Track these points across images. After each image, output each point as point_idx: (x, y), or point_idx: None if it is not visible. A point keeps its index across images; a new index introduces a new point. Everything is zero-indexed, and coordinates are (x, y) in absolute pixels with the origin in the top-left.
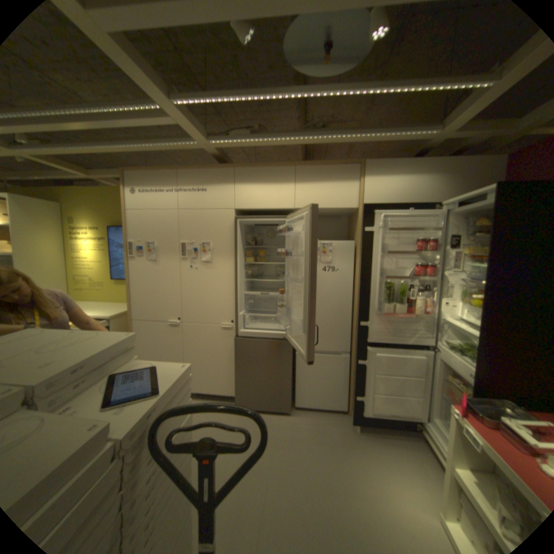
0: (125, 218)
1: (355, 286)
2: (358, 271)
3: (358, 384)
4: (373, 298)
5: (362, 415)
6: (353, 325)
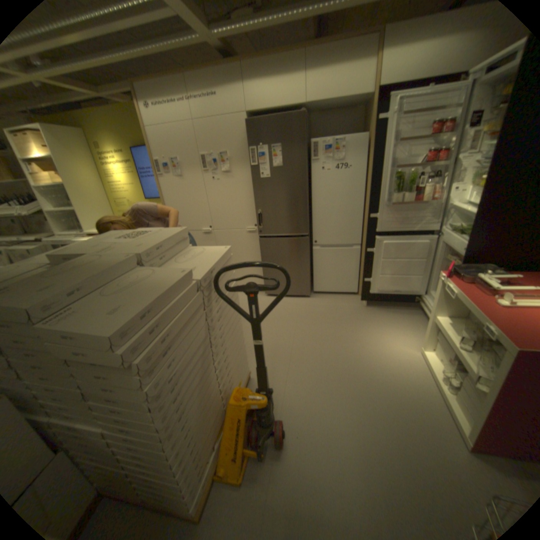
0: (146, 136)
1: (367, 181)
2: (371, 165)
3: (366, 268)
4: (383, 190)
5: (368, 292)
6: (364, 220)
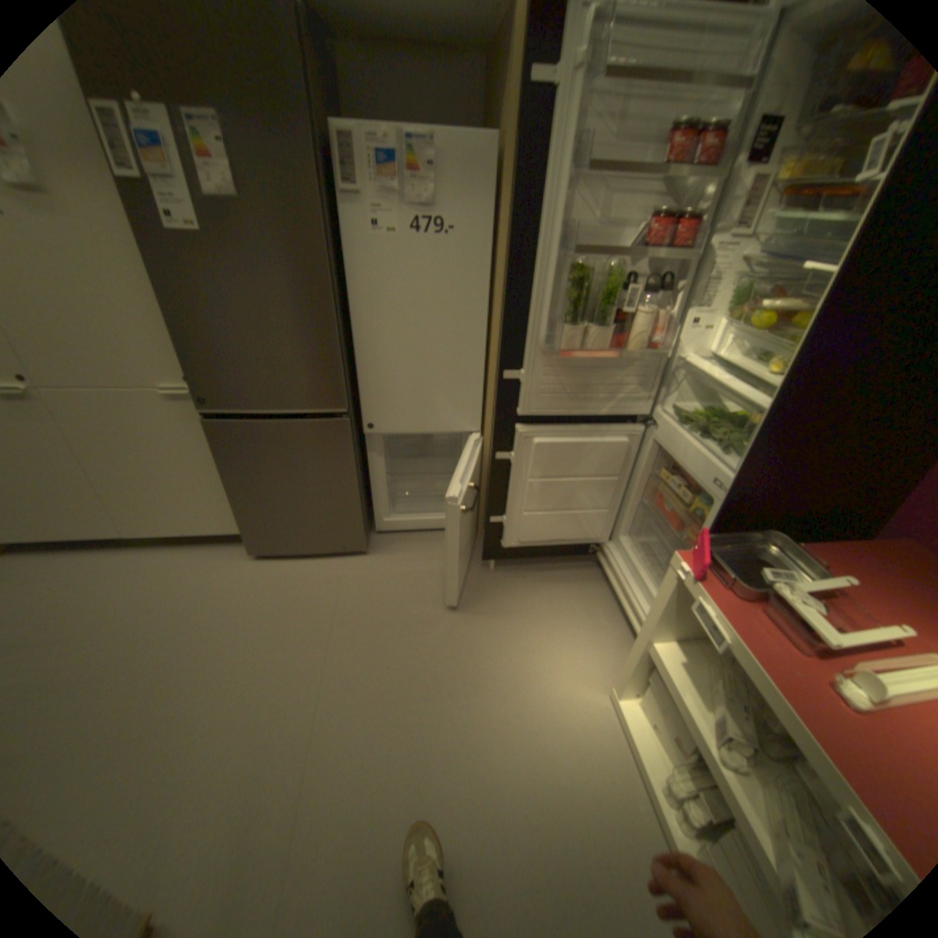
0: None
1: (495, 276)
2: (505, 232)
3: (494, 494)
4: (538, 309)
5: (498, 543)
6: (488, 375)
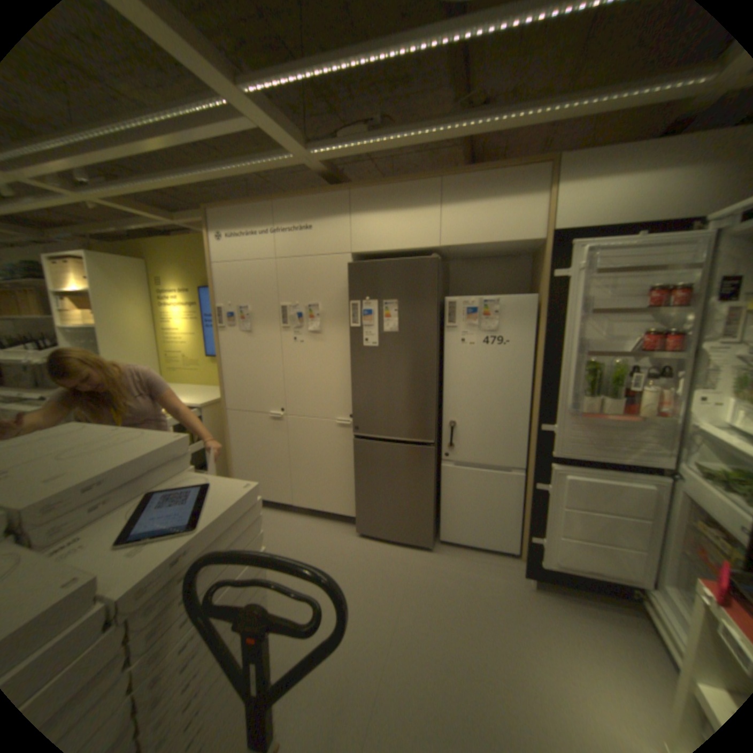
0: (210, 275)
1: (536, 366)
2: (542, 343)
3: (535, 518)
4: (565, 387)
5: (540, 565)
6: (531, 428)
